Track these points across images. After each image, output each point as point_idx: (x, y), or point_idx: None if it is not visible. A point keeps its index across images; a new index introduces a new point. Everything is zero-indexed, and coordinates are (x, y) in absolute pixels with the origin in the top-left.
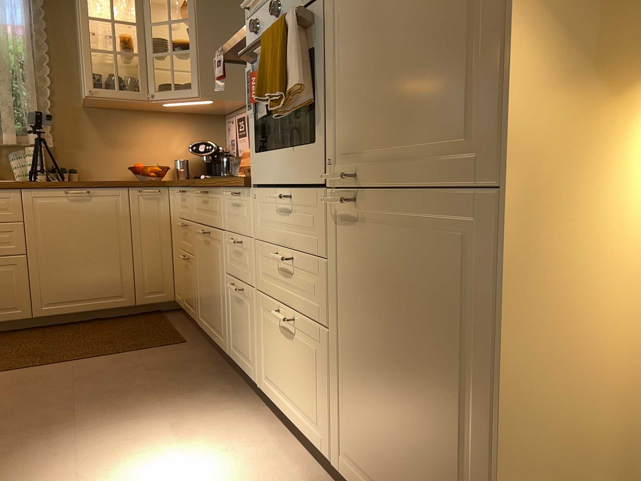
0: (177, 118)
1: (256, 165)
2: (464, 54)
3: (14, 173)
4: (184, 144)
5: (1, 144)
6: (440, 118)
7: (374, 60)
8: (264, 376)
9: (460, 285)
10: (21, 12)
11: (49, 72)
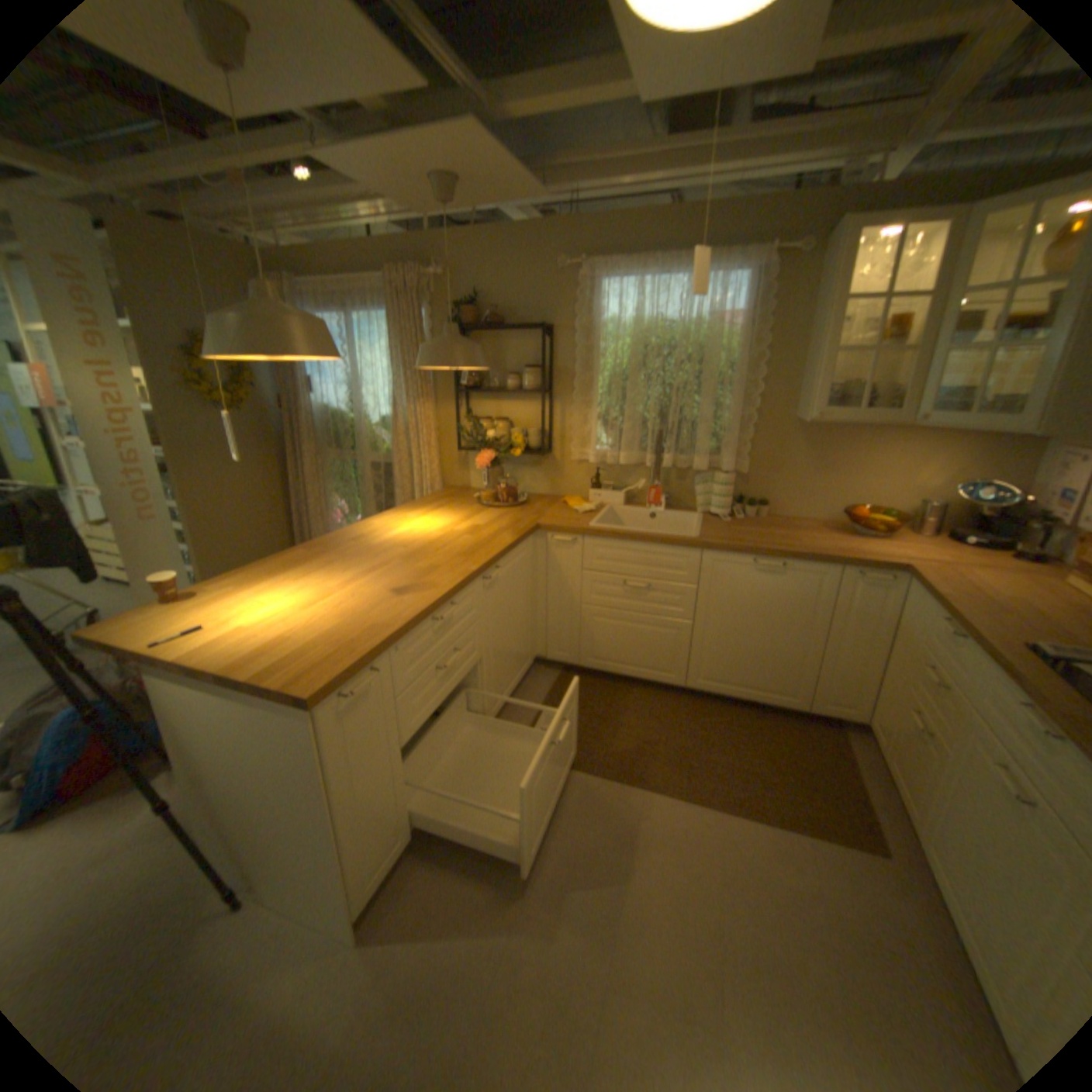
0: (947, 433)
1: None
2: None
3: (697, 500)
4: (948, 474)
5: (689, 465)
6: None
7: None
8: None
9: None
10: (747, 292)
11: (764, 375)
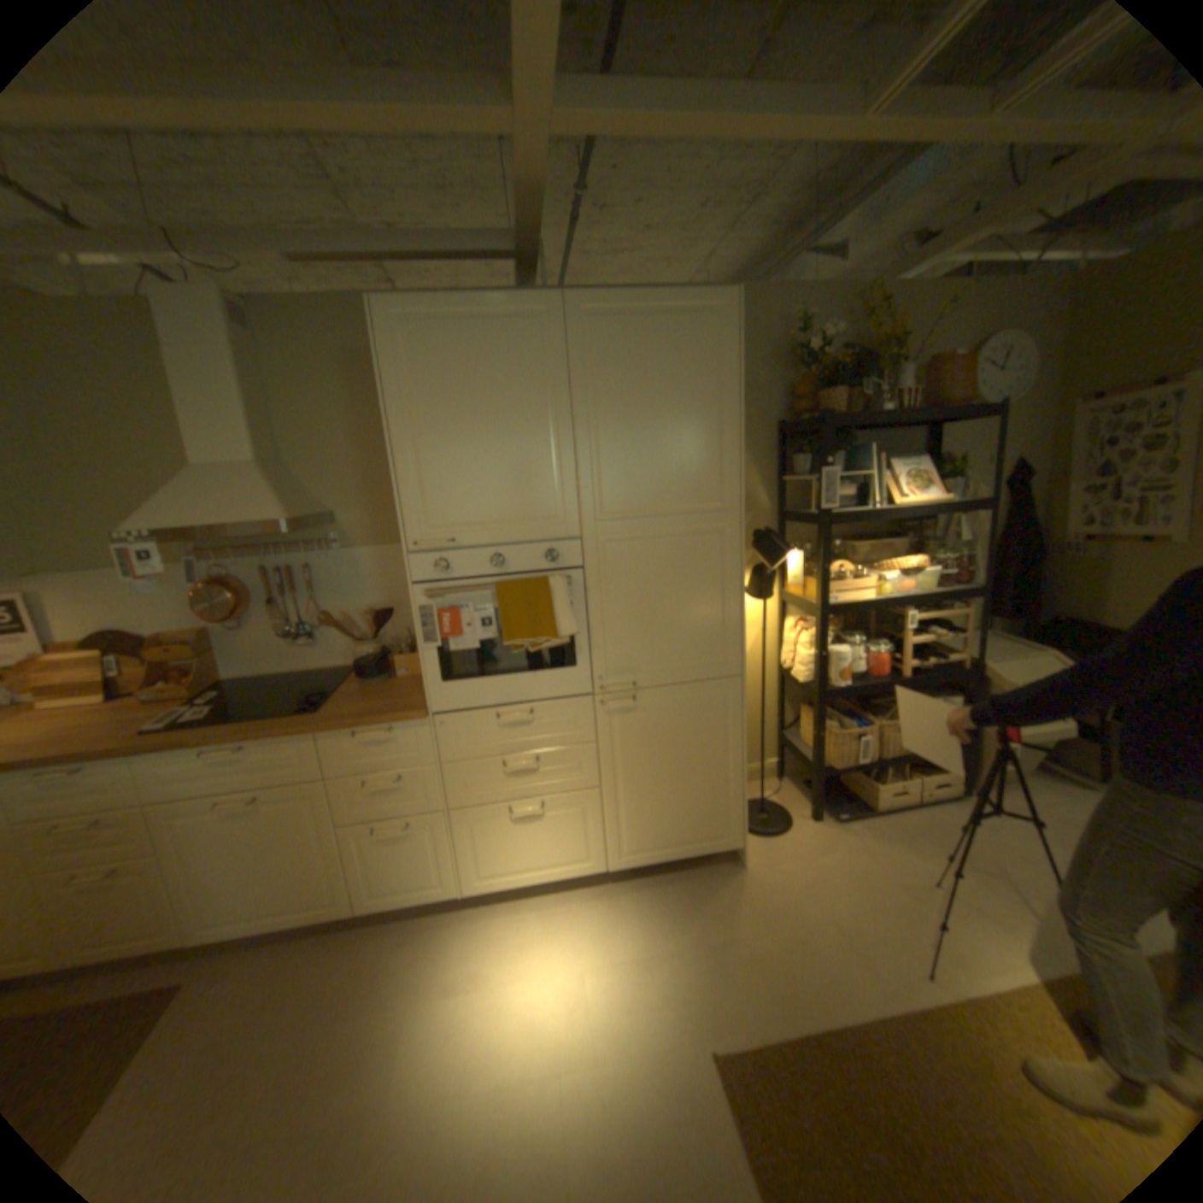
0: None
1: (443, 694)
2: (712, 623)
3: None
4: None
5: None
6: (699, 650)
7: (644, 619)
8: (471, 880)
9: (714, 719)
10: None
11: None
